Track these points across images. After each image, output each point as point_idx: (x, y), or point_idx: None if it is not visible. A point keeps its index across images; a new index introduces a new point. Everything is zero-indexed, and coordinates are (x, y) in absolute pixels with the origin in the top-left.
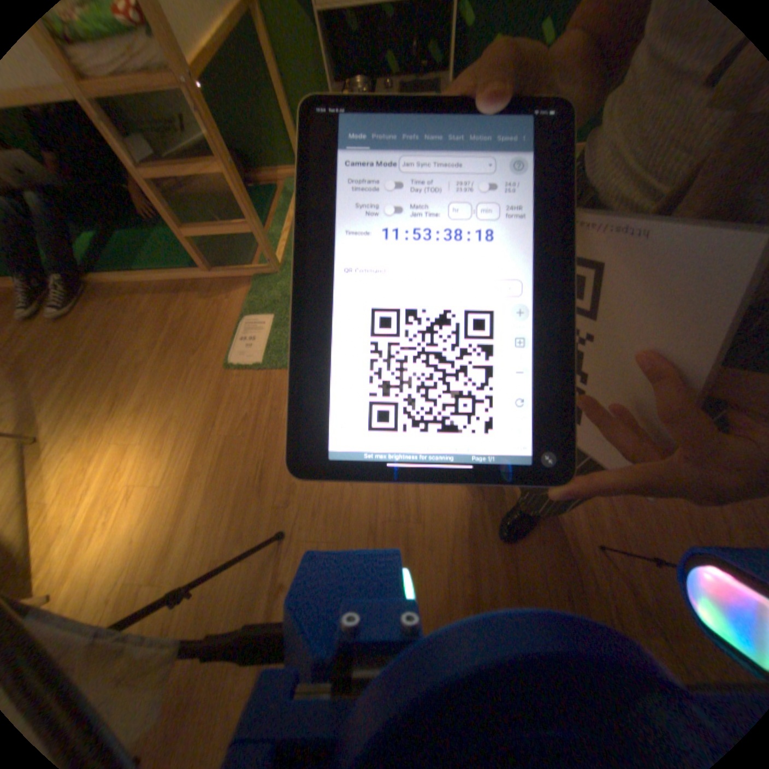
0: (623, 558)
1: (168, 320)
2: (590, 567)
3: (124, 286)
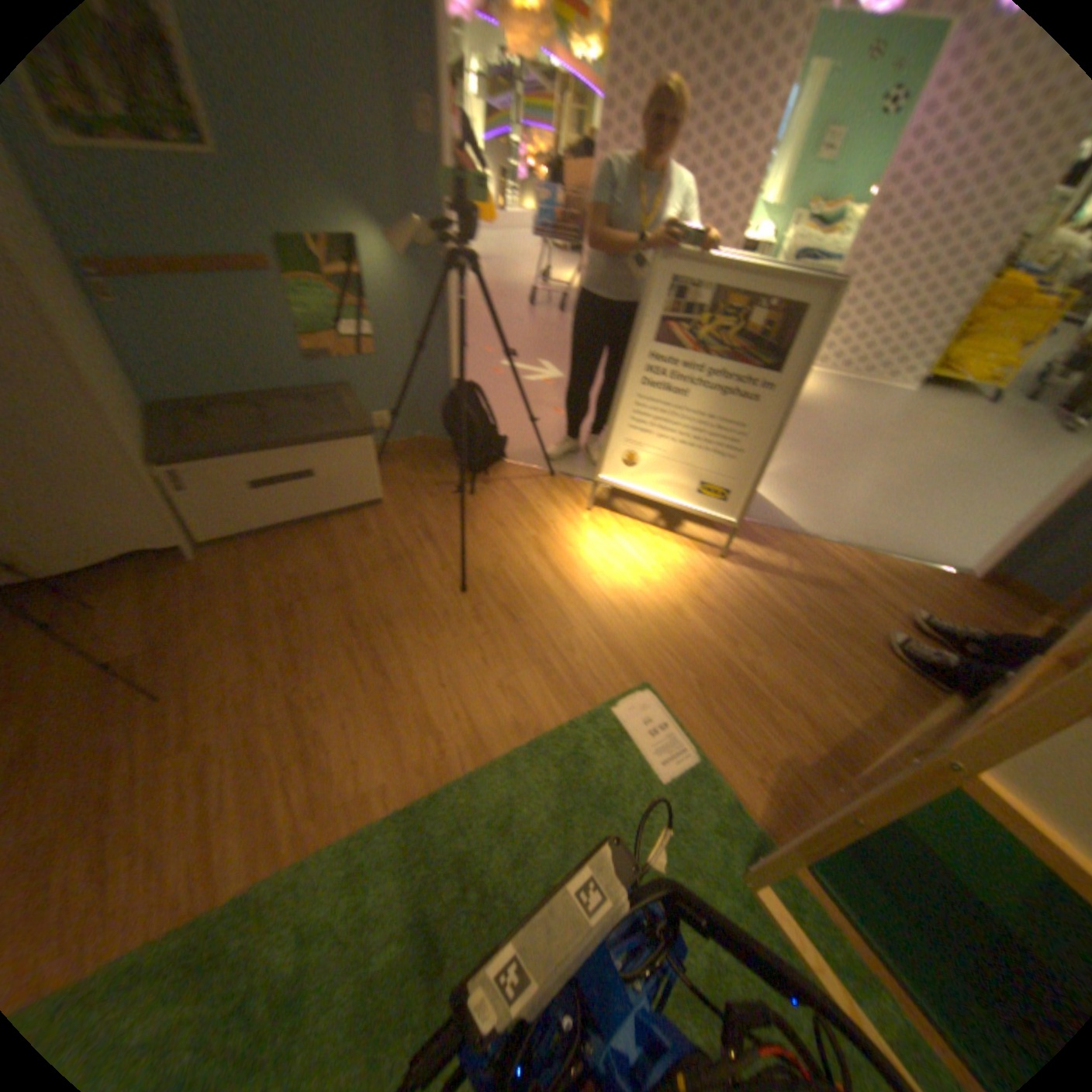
0: (133, 700)
1: (778, 709)
2: (172, 680)
3: (900, 725)
